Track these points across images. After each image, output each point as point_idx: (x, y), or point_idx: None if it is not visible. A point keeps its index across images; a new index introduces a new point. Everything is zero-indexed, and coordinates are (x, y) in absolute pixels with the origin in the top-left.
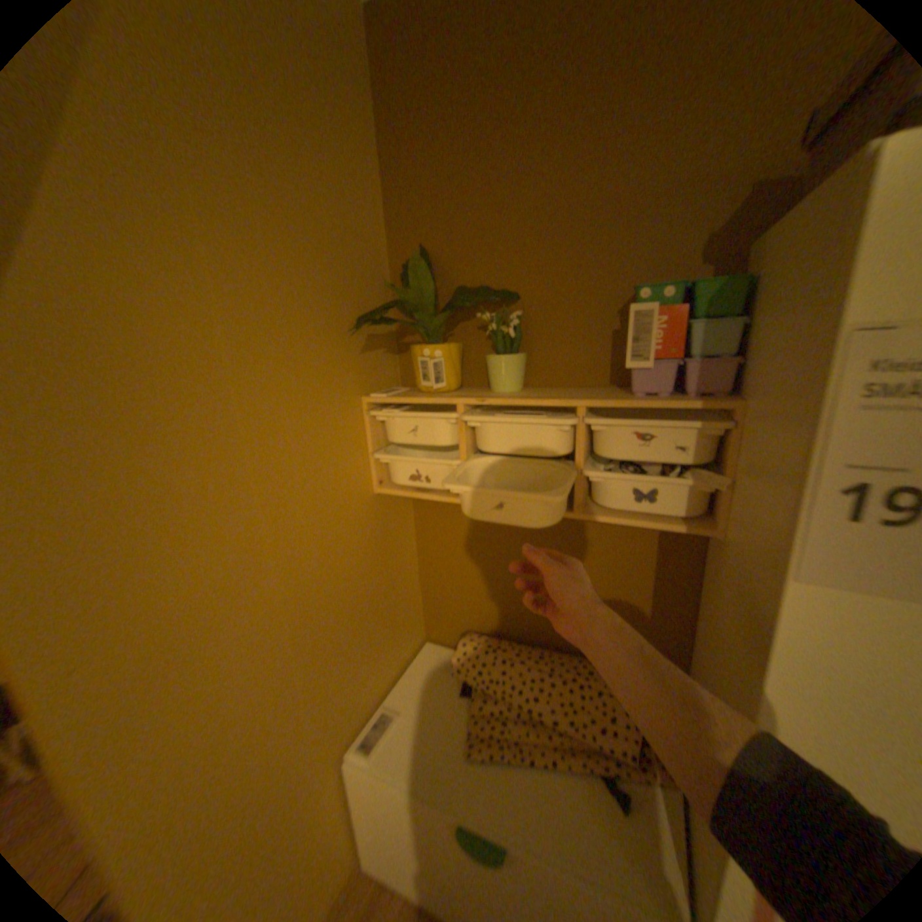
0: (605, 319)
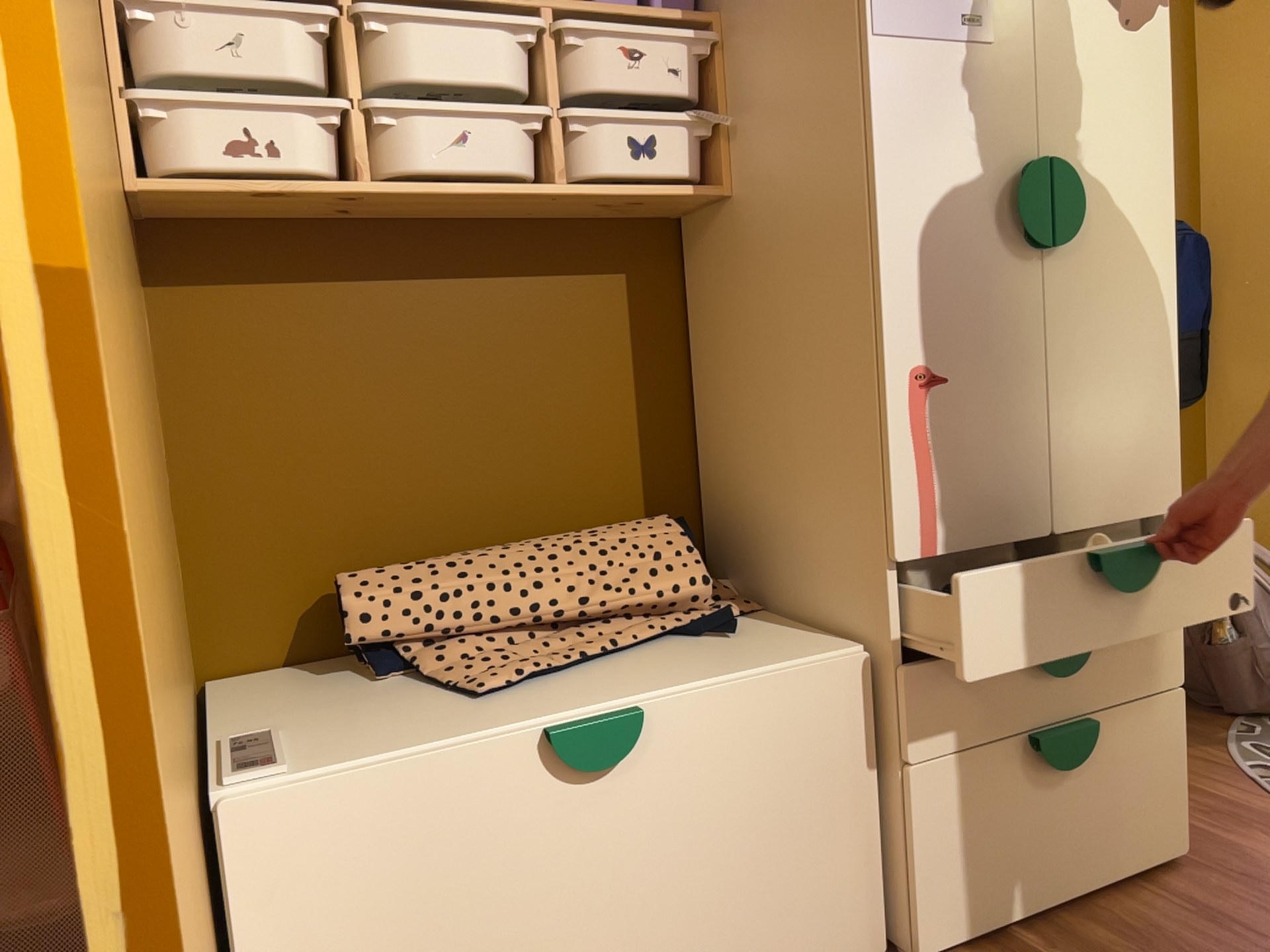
0: None
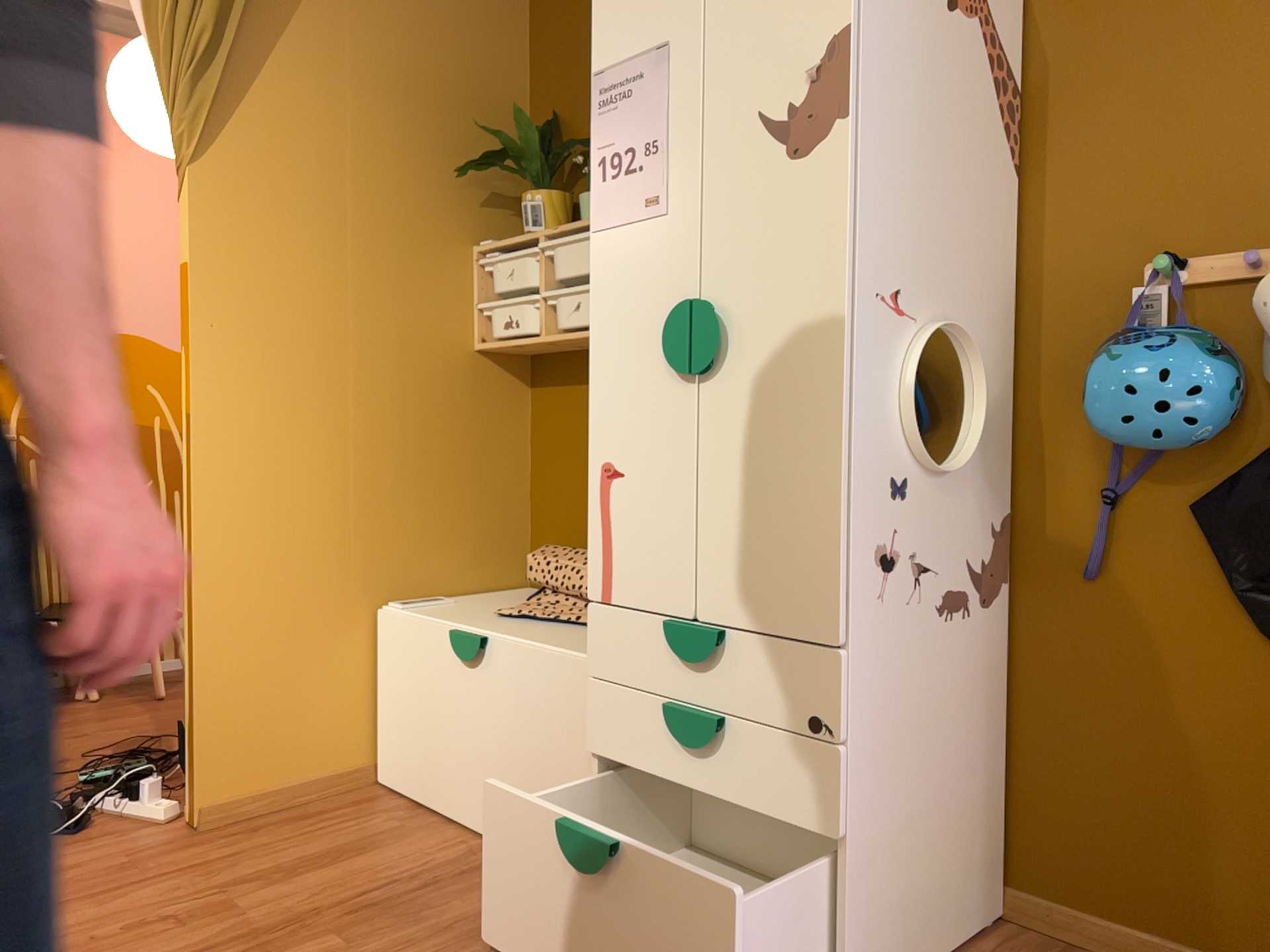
0: None
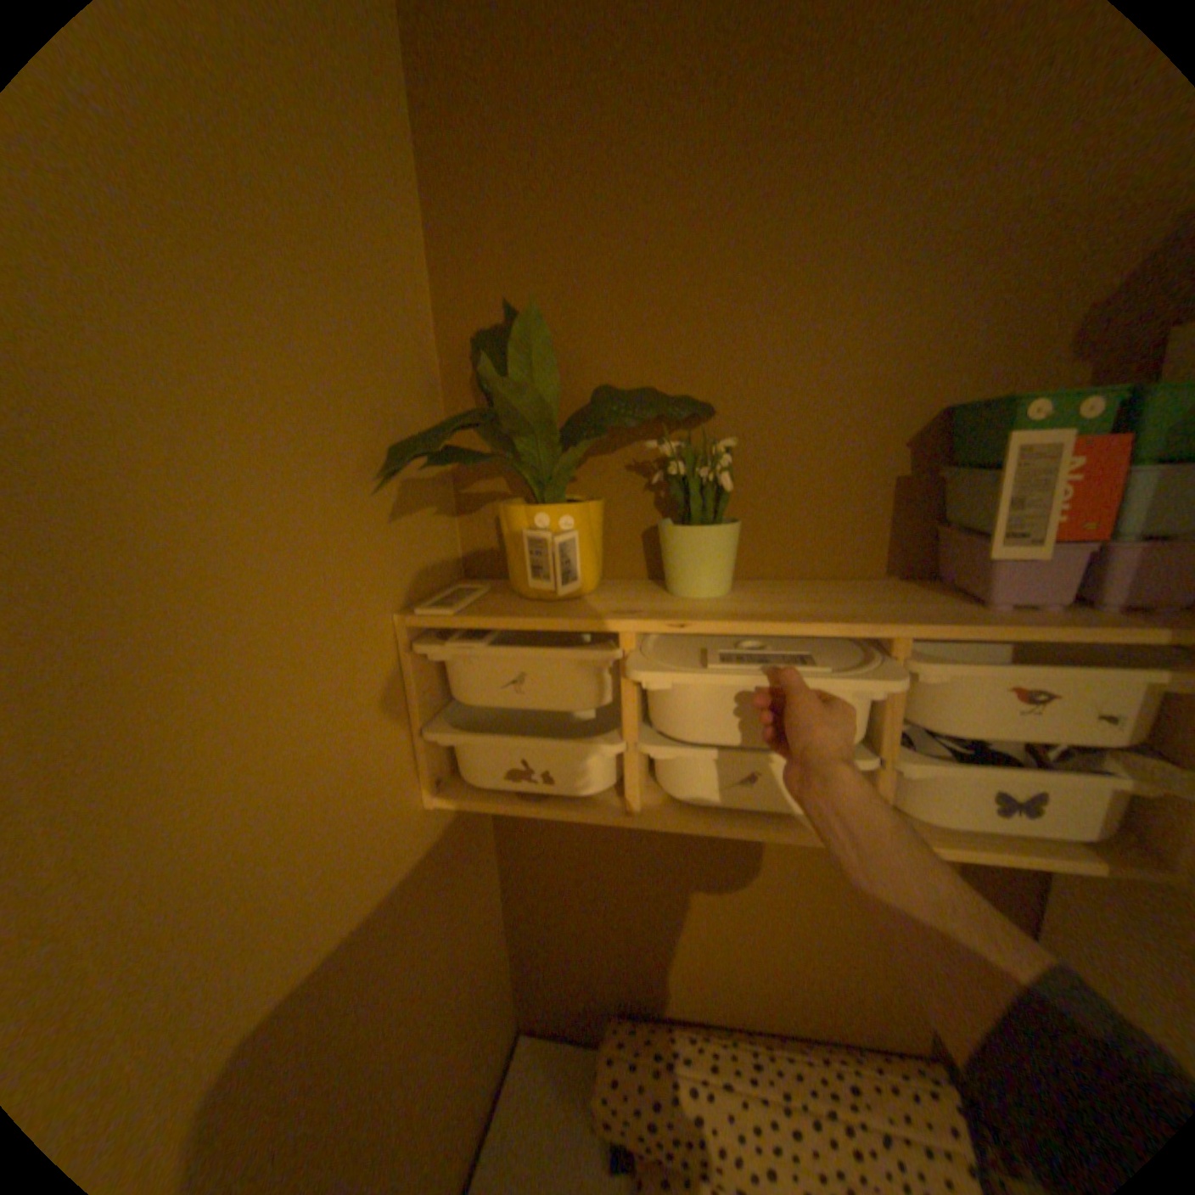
0: (883, 455)
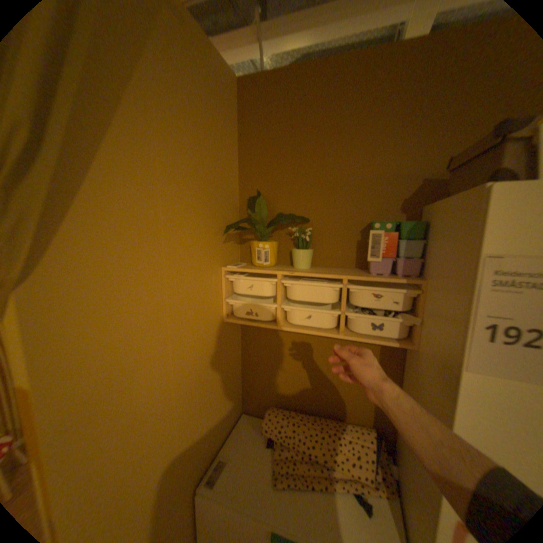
0: (353, 235)
